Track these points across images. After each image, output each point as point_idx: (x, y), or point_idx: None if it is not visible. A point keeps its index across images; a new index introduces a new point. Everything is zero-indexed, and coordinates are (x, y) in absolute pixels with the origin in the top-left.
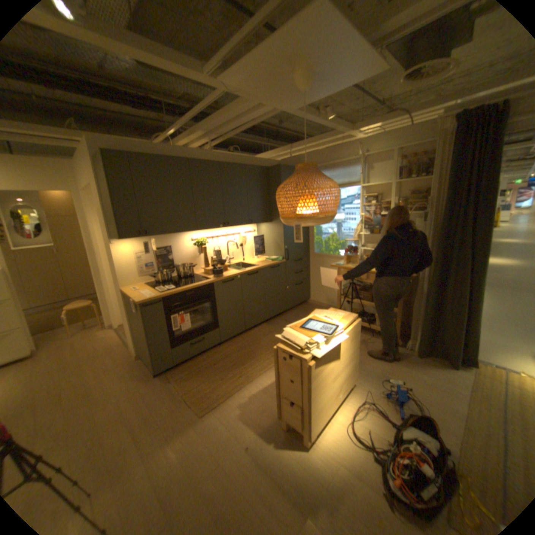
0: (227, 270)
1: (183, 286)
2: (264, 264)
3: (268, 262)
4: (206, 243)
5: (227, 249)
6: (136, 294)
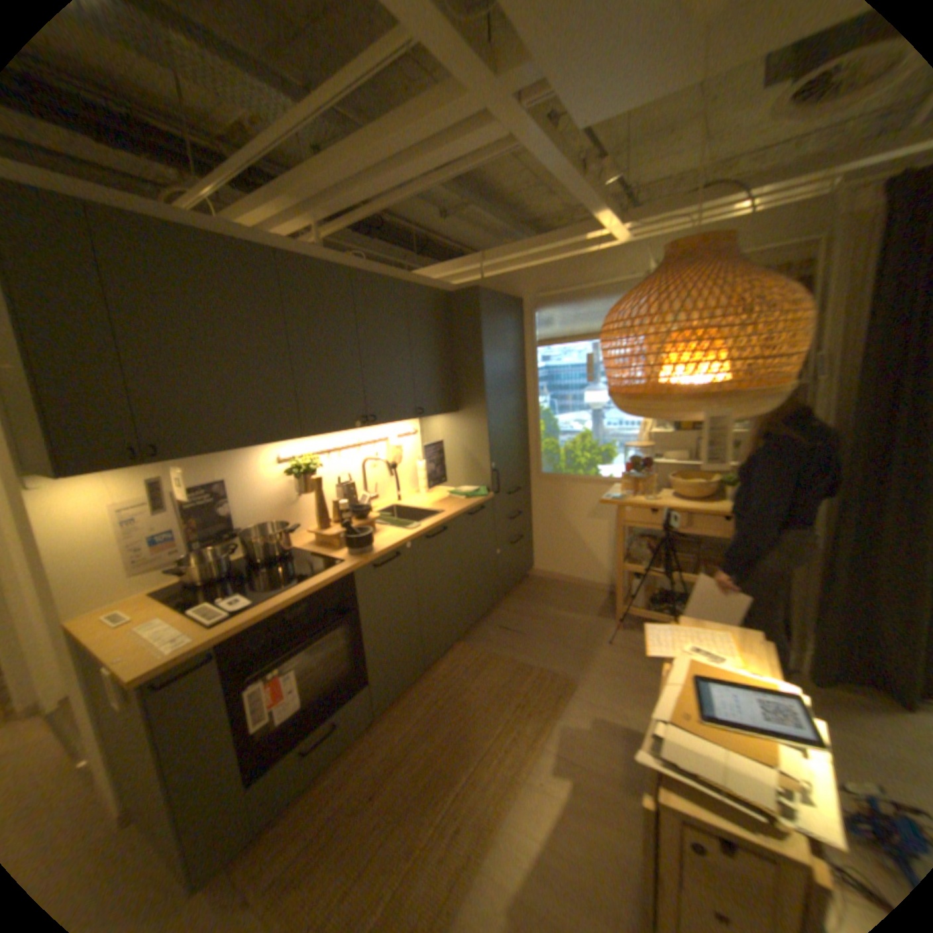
0: (377, 531)
1: (278, 595)
2: (455, 507)
3: (461, 502)
4: (318, 467)
5: (366, 476)
6: (126, 641)
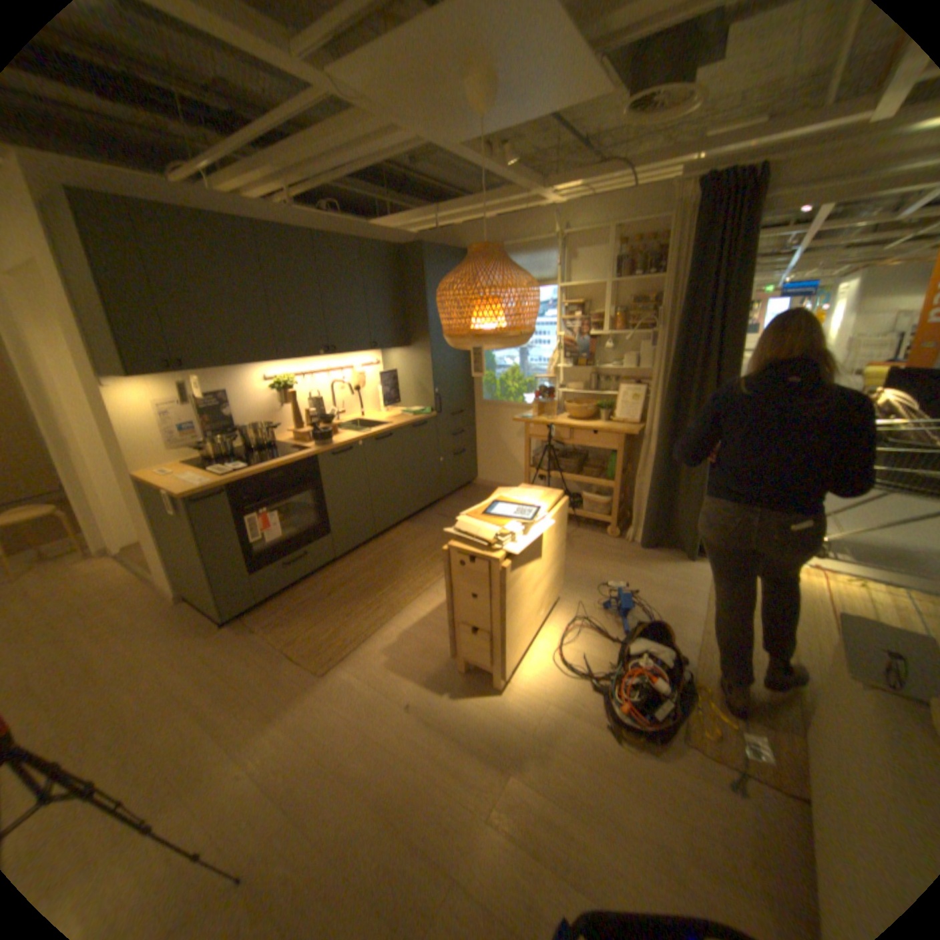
0: (338, 433)
1: (263, 463)
2: (402, 421)
3: (408, 418)
4: (293, 385)
5: (333, 395)
6: (170, 481)
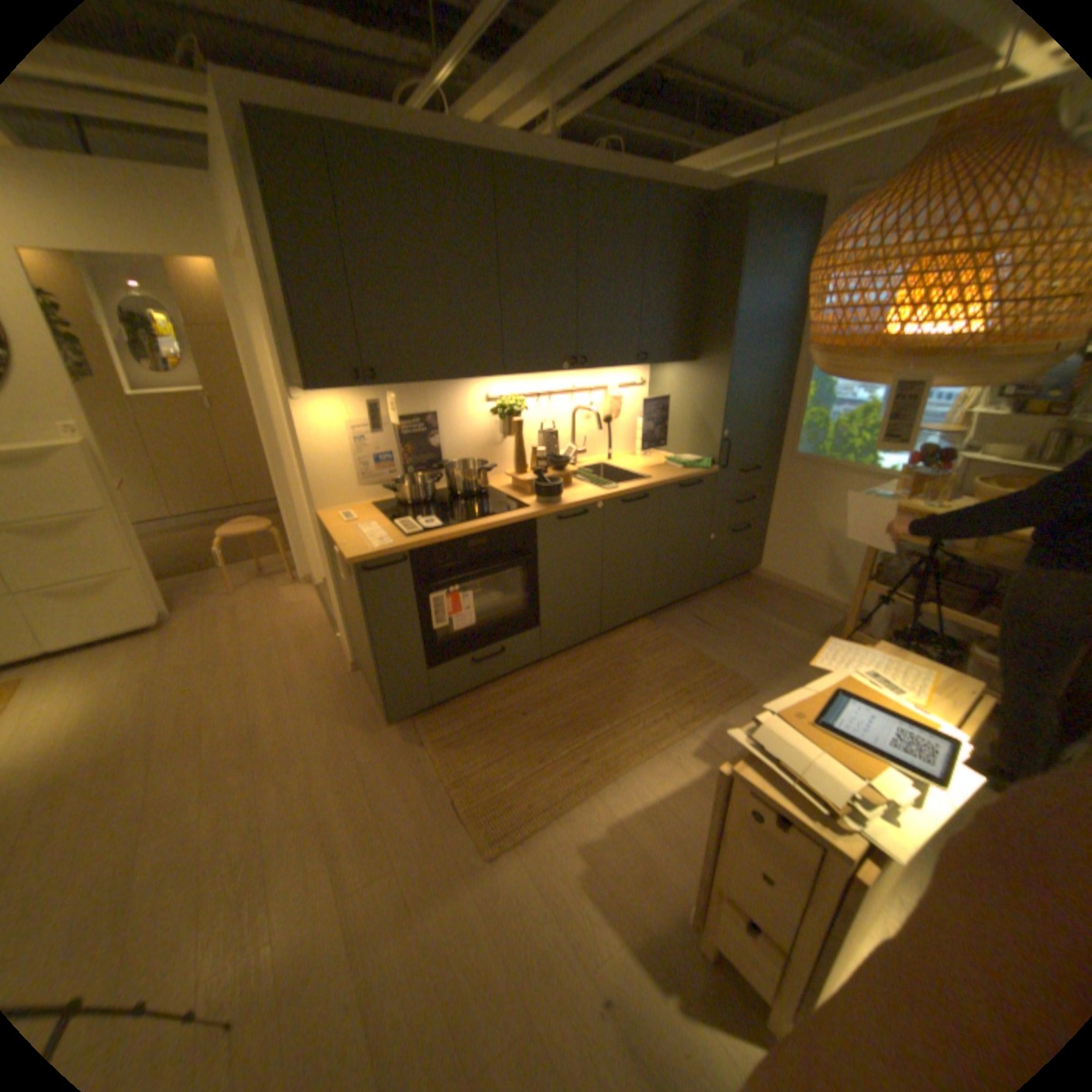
0: (572, 486)
1: (464, 524)
2: (666, 475)
3: (676, 471)
4: (523, 410)
5: (574, 427)
6: (351, 533)
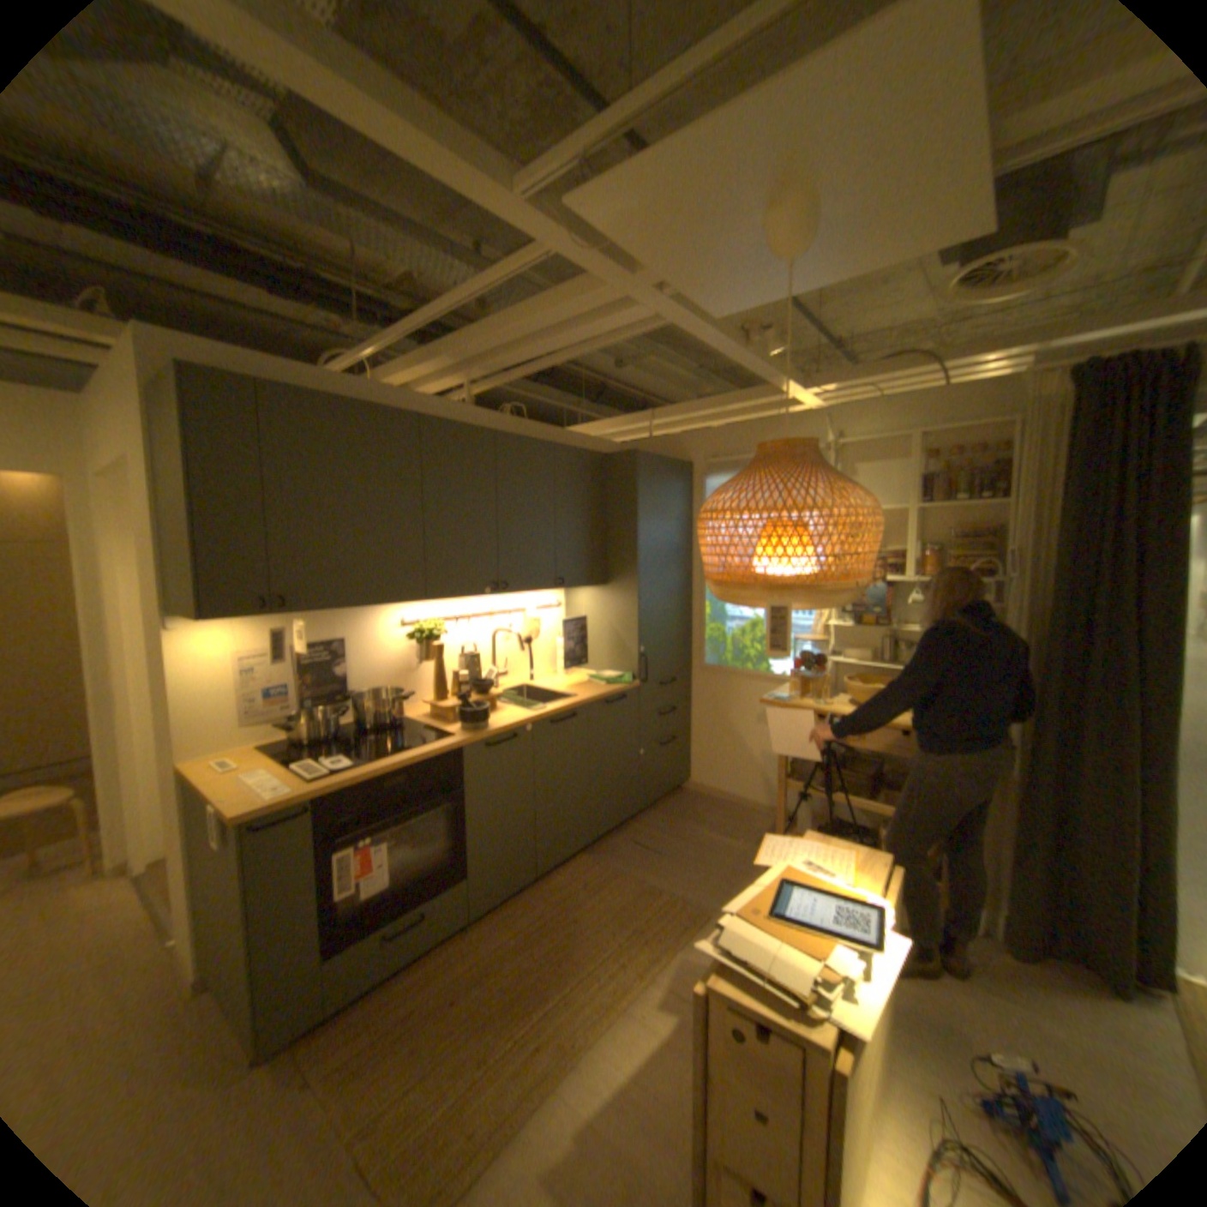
0: (497, 709)
1: (380, 760)
2: (591, 692)
3: (600, 688)
4: (442, 634)
5: (495, 649)
6: (231, 786)
